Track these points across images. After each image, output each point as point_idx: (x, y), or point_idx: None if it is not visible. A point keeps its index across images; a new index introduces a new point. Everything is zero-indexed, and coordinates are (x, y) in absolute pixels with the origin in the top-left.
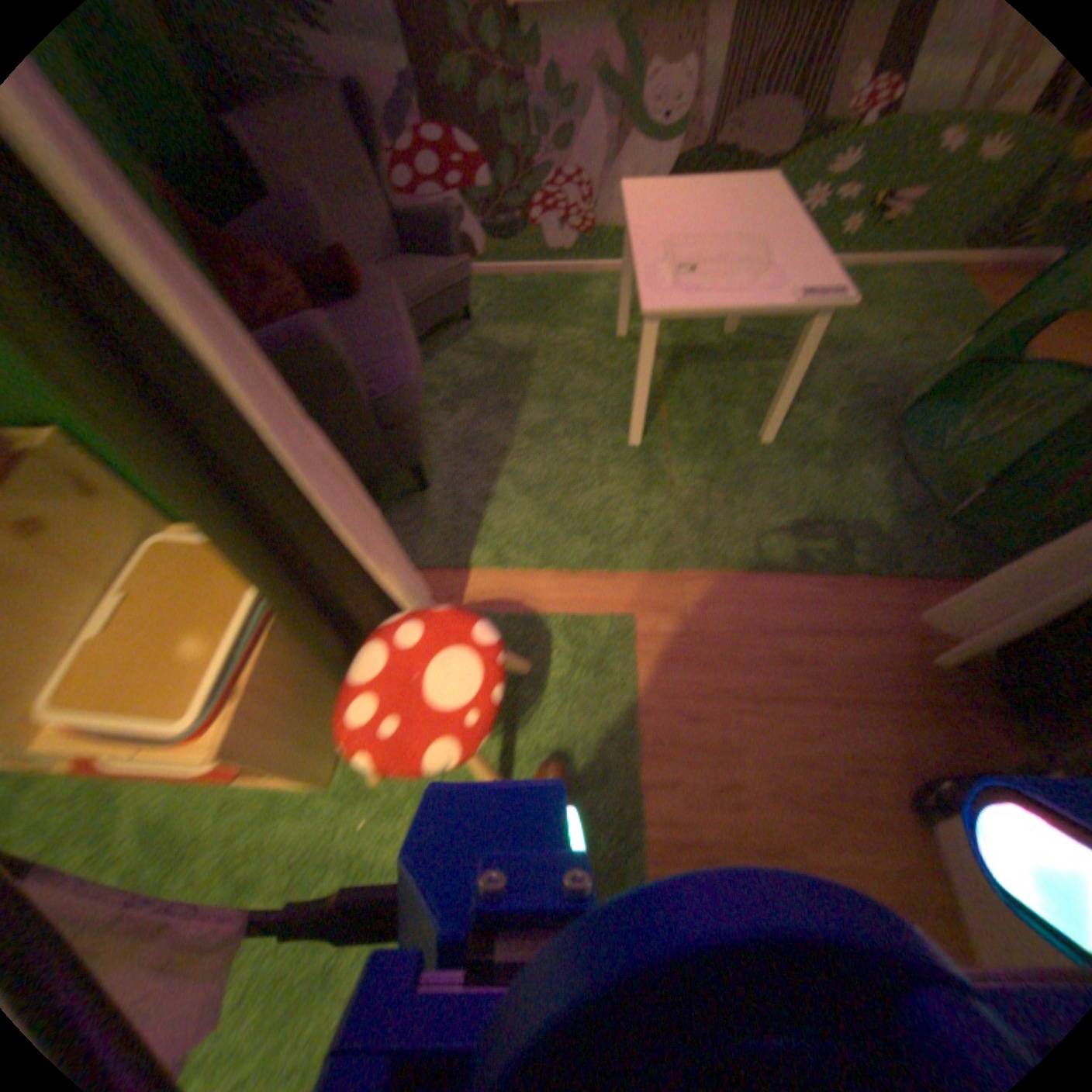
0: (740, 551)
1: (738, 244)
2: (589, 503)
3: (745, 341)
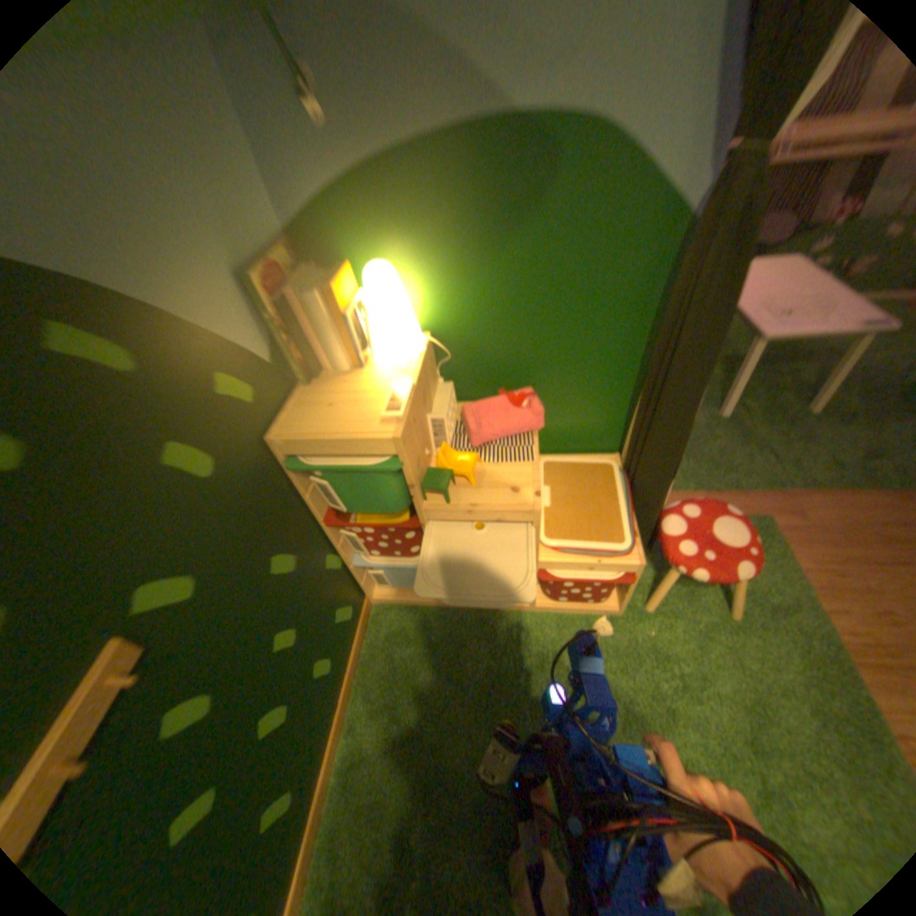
0: (832, 479)
1: (805, 299)
2: (715, 453)
3: (775, 353)
